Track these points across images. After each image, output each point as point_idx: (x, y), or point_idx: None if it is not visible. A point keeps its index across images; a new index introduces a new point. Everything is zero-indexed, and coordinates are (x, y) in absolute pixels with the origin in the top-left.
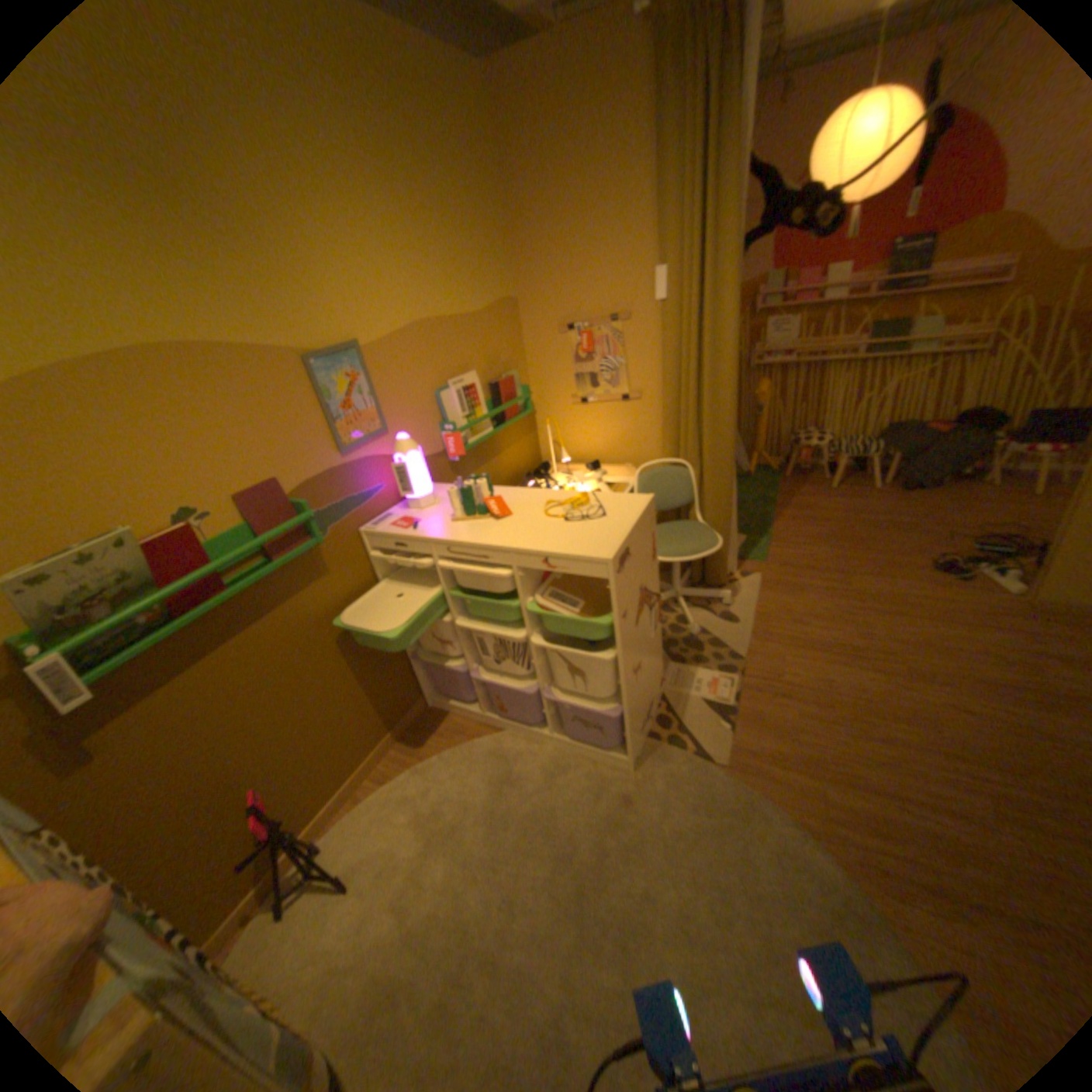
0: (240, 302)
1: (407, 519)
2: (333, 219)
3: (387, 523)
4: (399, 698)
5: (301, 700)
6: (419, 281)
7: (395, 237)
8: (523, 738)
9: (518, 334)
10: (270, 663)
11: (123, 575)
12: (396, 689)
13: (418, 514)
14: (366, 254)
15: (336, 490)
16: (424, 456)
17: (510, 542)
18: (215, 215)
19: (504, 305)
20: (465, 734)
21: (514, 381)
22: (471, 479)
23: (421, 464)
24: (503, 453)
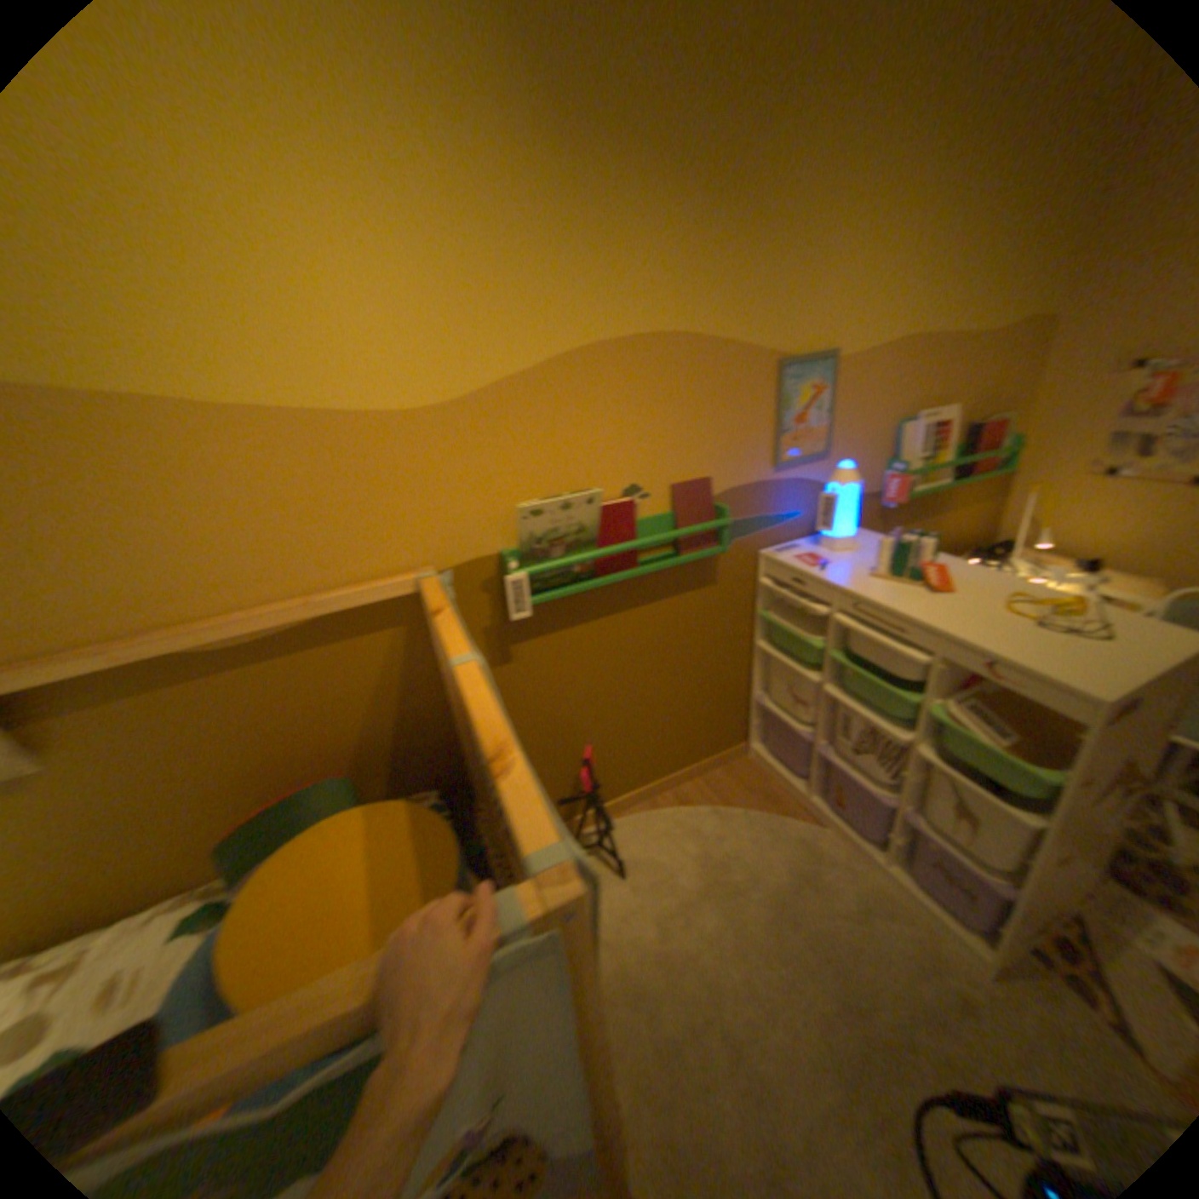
0: (745, 298)
1: (813, 556)
2: (867, 209)
3: (789, 553)
4: (725, 733)
5: (648, 691)
6: (936, 285)
7: (929, 230)
8: (847, 850)
9: (1038, 364)
10: (639, 646)
11: (579, 528)
12: (725, 724)
13: (826, 554)
14: (886, 250)
15: (753, 504)
16: (854, 493)
17: (945, 624)
18: (757, 208)
19: (1036, 323)
20: (778, 806)
21: (1006, 425)
22: (913, 534)
23: (853, 501)
24: (949, 513)
